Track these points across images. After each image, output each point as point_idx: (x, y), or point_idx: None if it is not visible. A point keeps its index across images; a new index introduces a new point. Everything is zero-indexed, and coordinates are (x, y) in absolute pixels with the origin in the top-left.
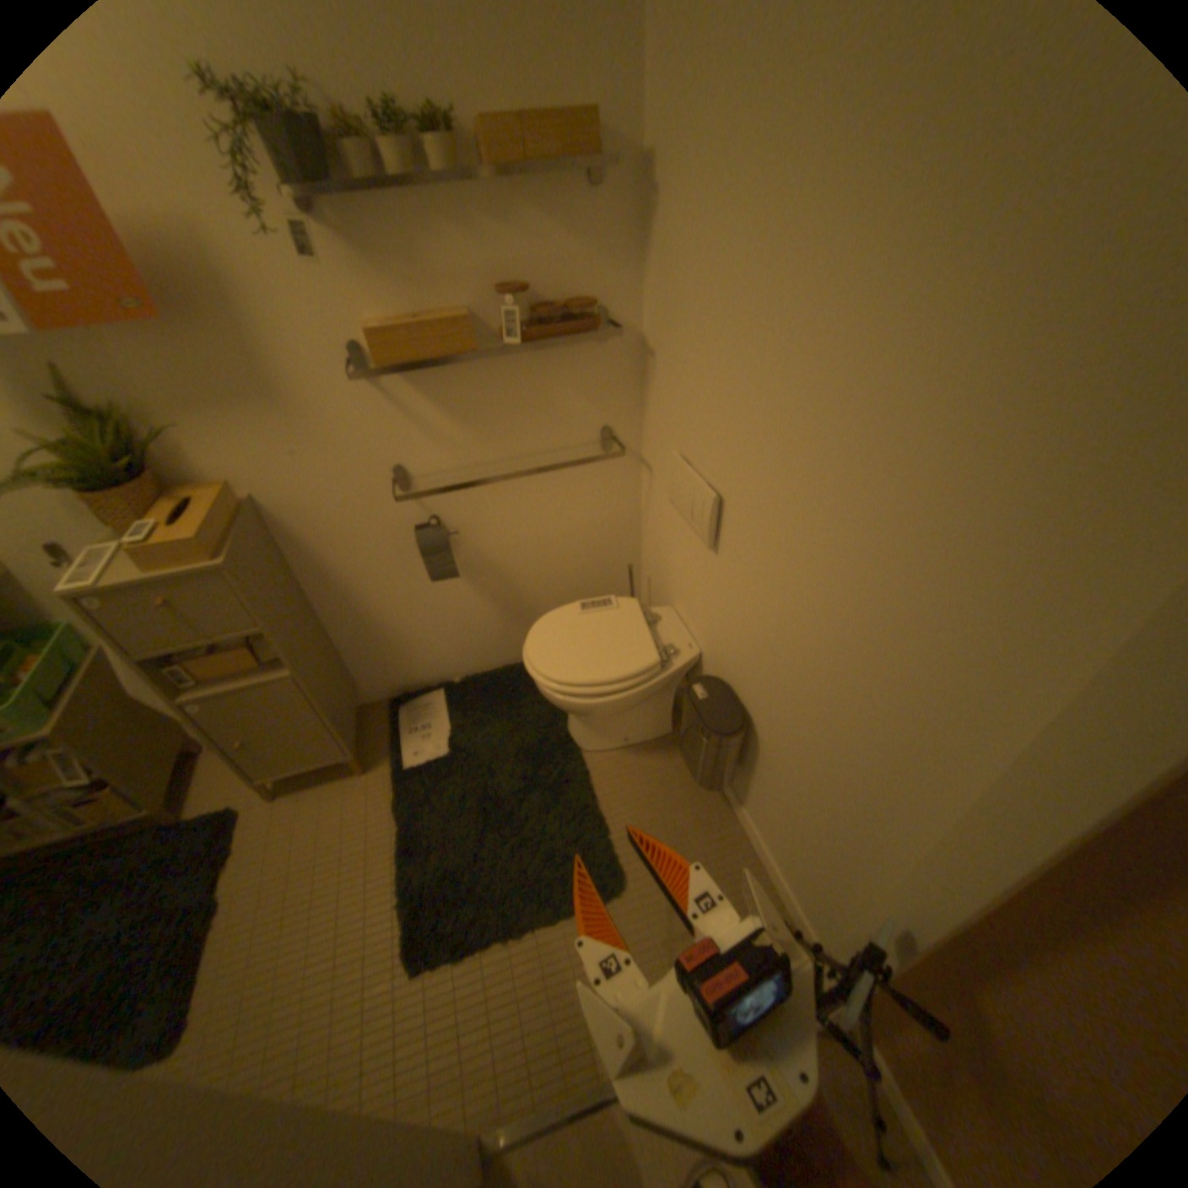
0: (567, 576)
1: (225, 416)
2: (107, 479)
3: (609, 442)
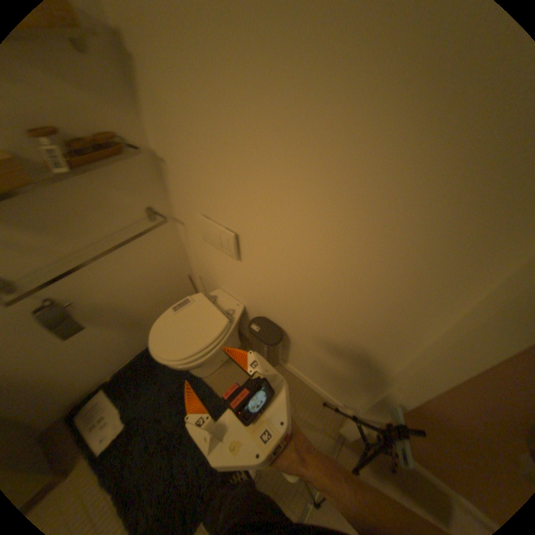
0: (153, 294)
1: None
2: None
3: (150, 215)
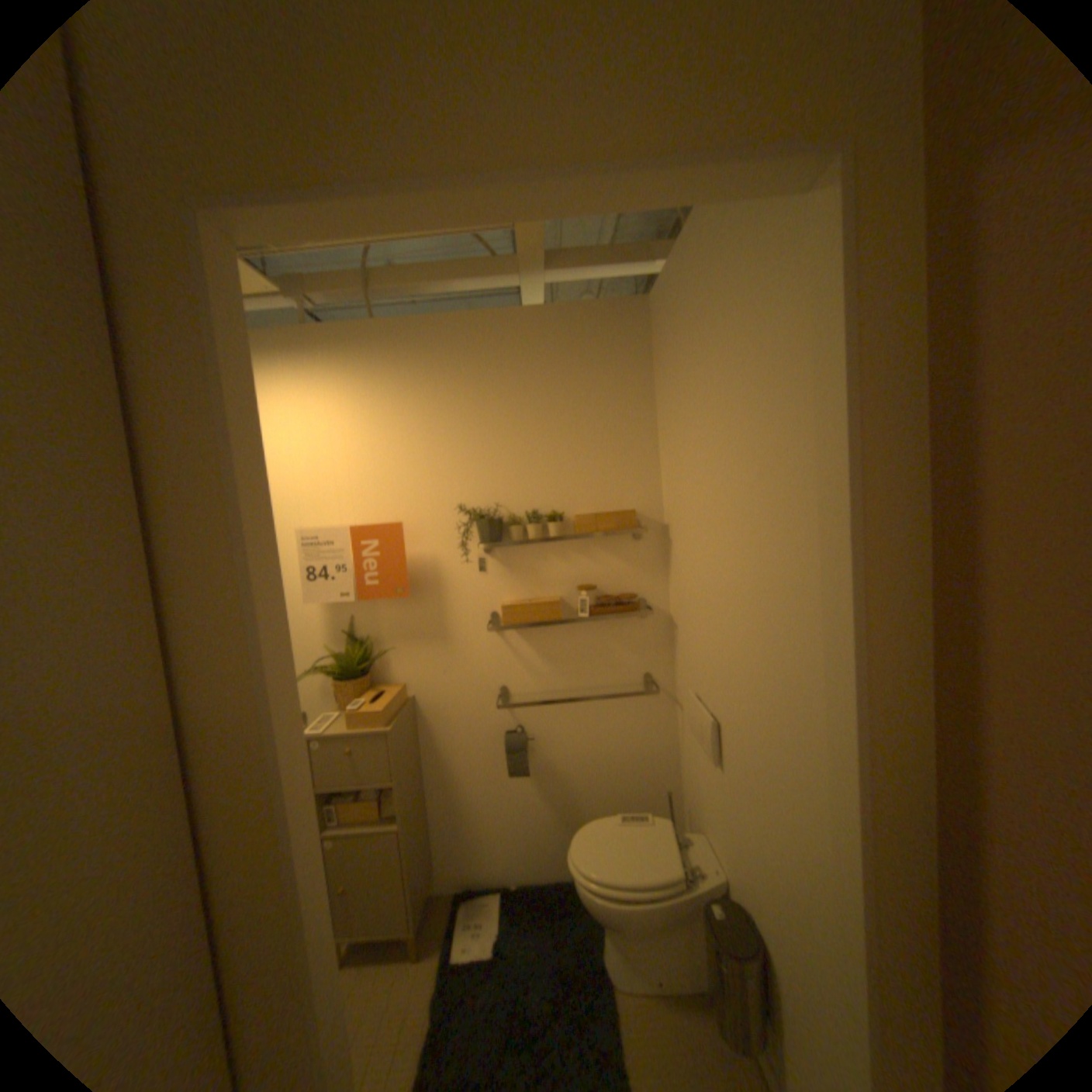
0: (617, 797)
1: (419, 647)
2: (352, 675)
3: (651, 686)
